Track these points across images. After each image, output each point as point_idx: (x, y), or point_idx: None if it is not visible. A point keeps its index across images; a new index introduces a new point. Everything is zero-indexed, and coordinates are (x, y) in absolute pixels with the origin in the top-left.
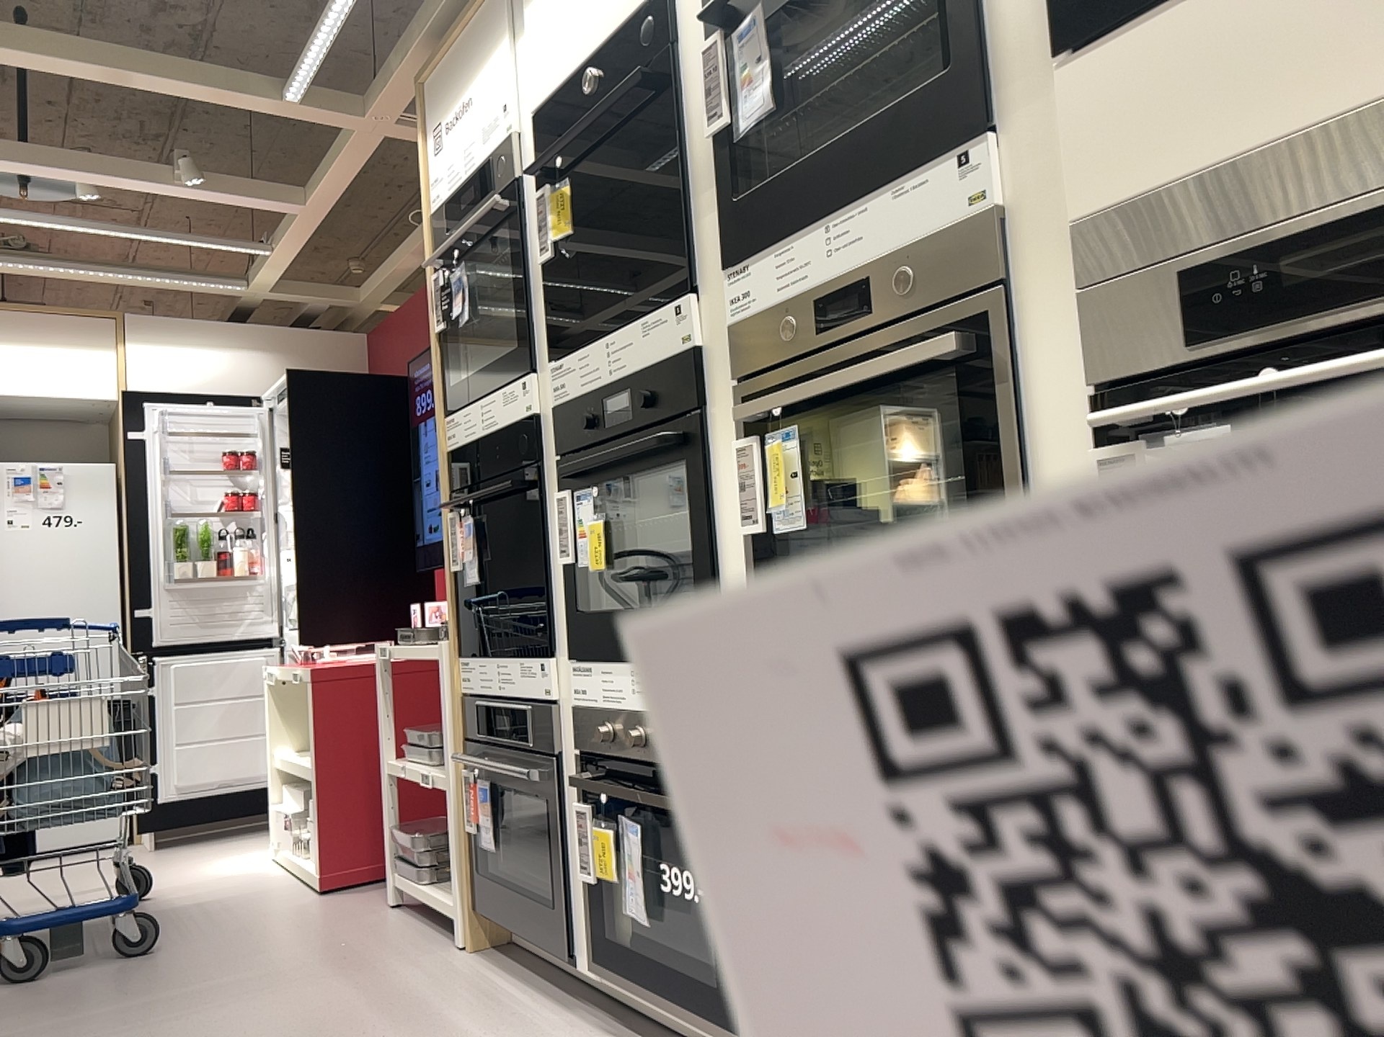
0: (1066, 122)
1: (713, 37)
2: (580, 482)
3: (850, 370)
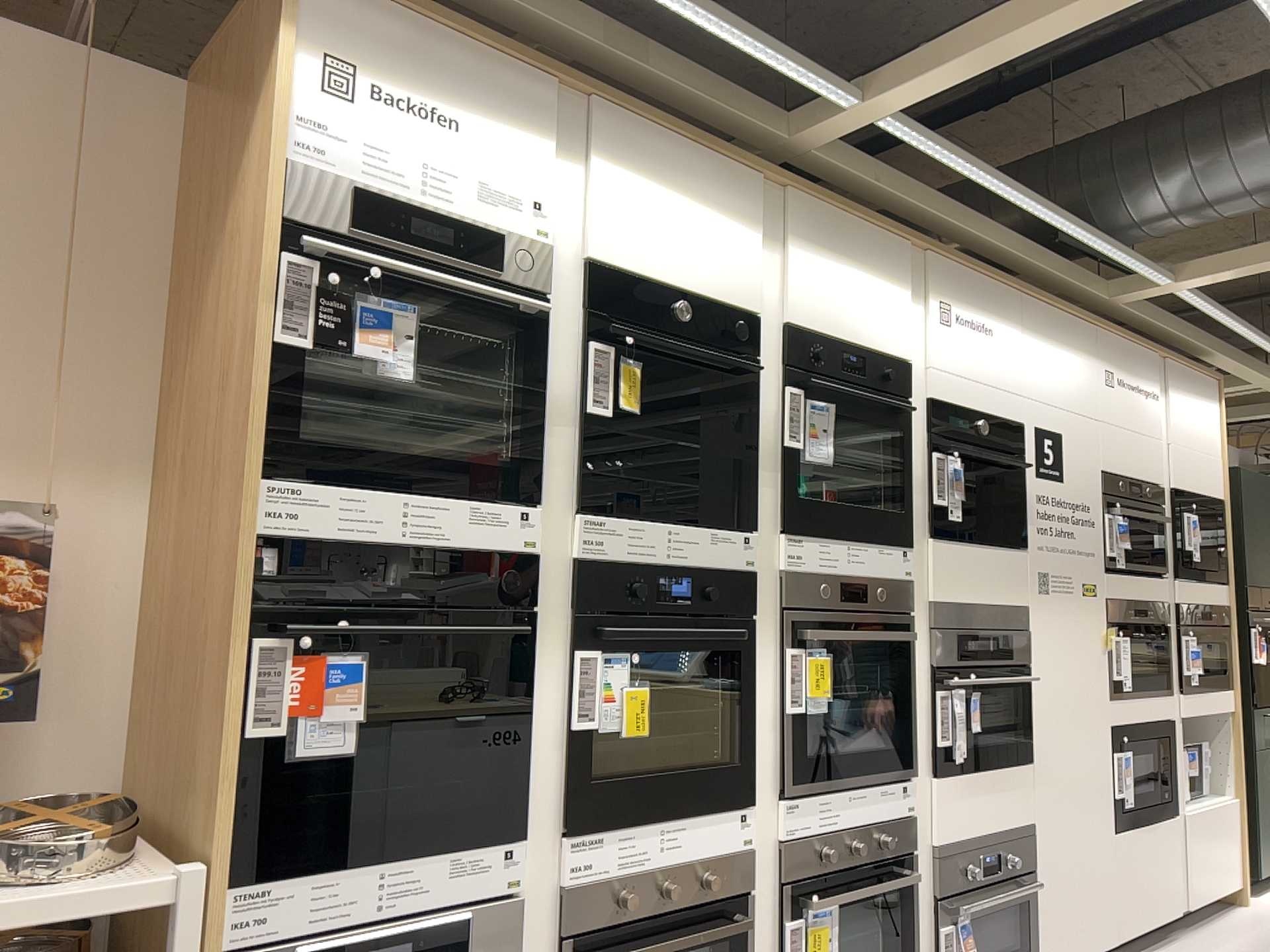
0: (925, 560)
1: (794, 391)
2: (617, 640)
3: (868, 628)
